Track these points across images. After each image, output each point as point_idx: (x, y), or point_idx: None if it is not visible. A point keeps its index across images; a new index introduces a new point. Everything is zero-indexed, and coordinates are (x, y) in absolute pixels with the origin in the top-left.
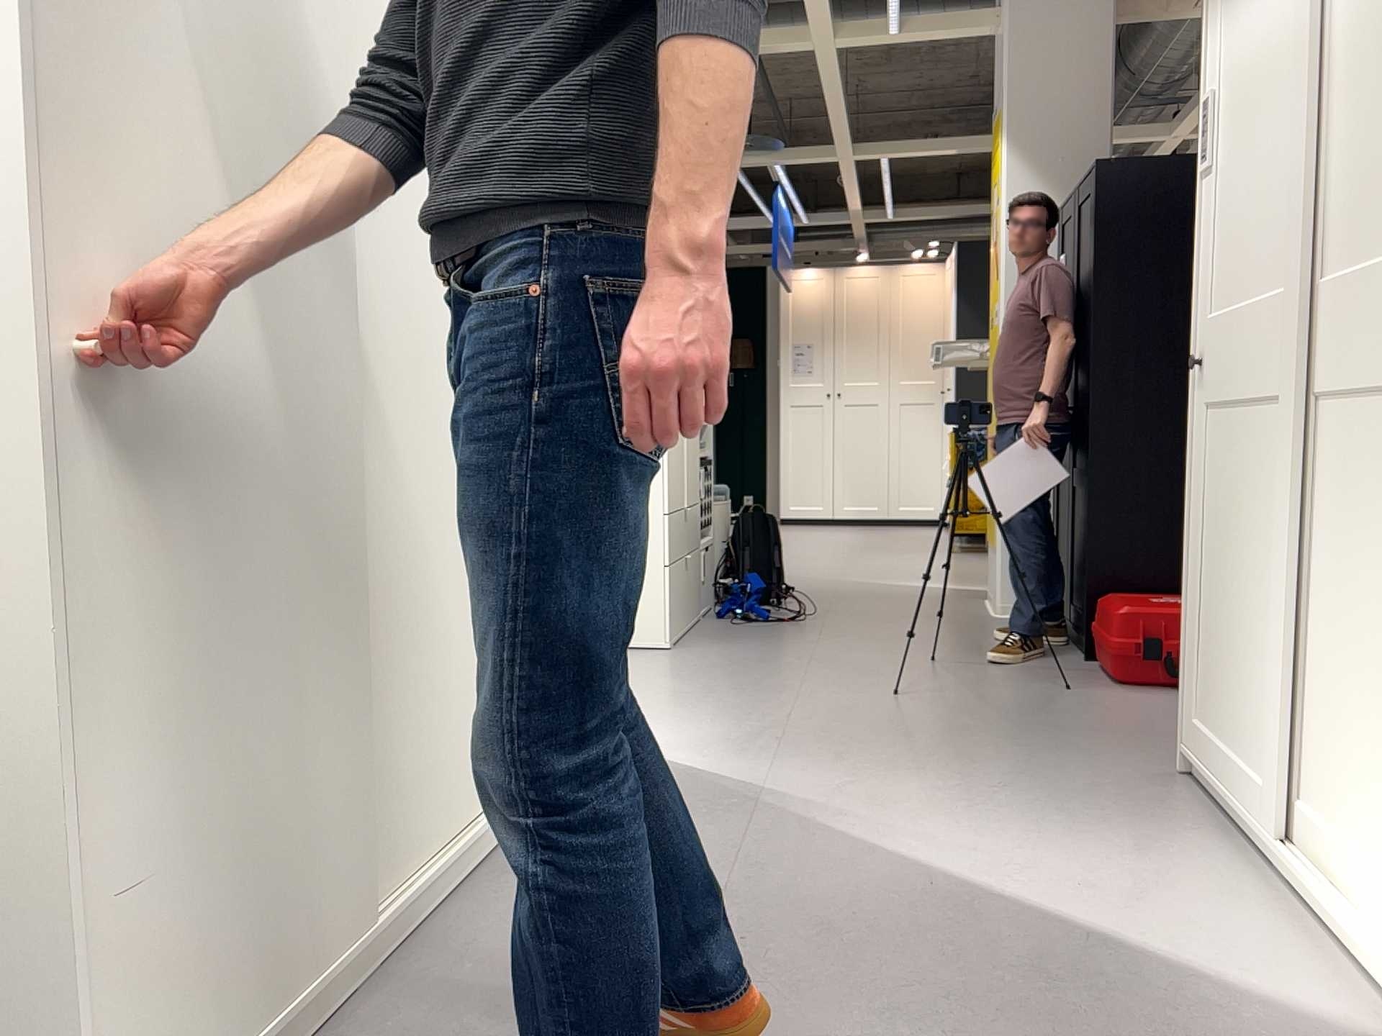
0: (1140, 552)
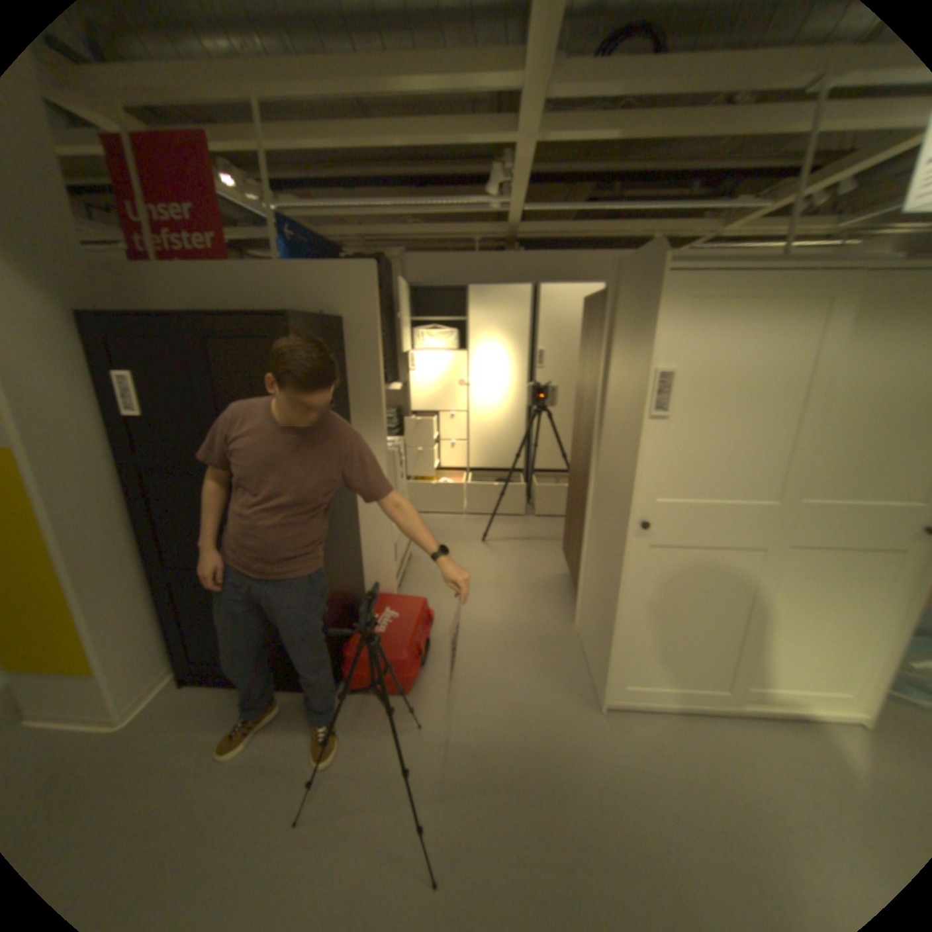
0: (347, 600)
